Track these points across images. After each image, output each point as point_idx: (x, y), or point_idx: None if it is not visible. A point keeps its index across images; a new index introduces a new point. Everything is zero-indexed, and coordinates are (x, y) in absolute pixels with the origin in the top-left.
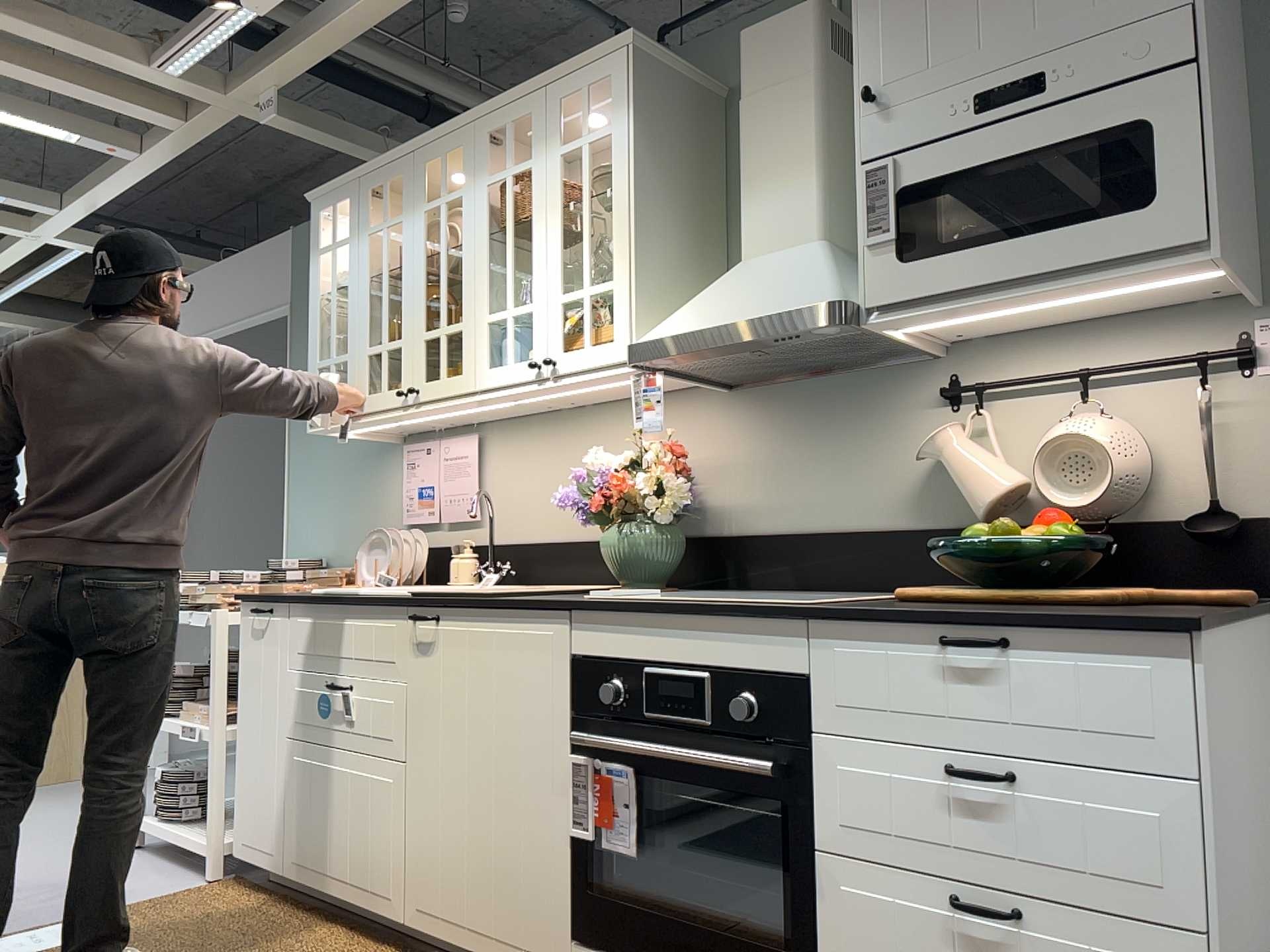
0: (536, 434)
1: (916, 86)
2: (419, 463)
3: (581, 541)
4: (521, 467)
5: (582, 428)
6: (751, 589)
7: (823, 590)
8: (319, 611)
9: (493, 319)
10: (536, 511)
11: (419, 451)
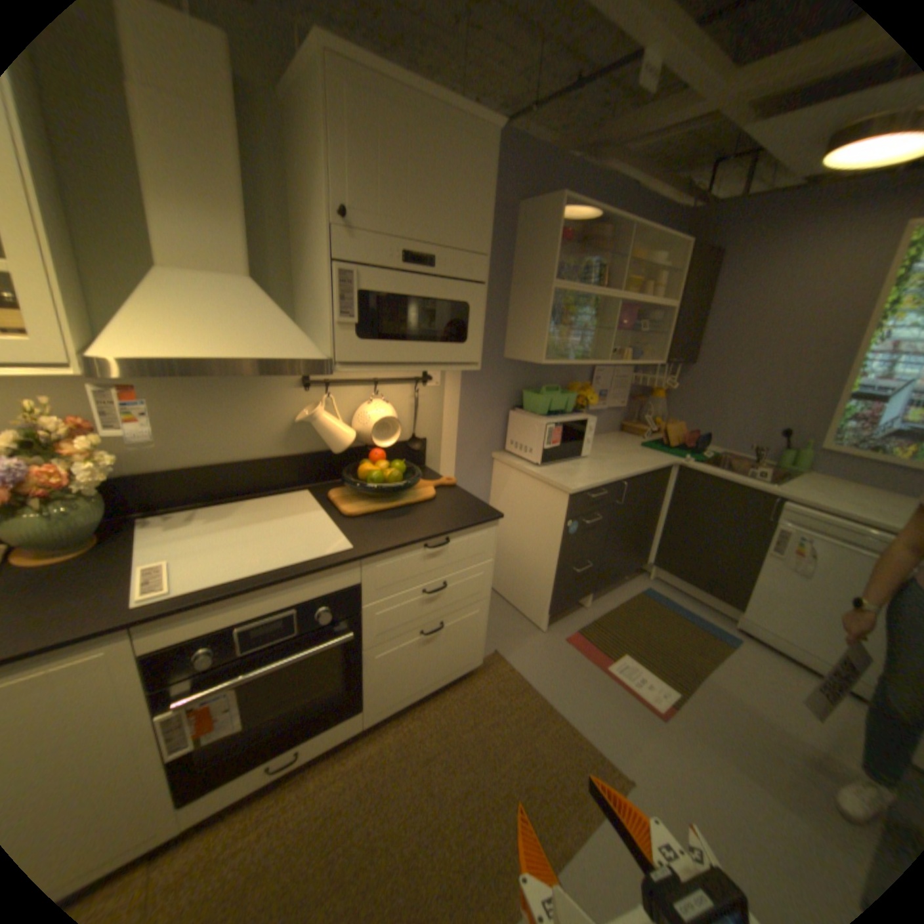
0: None
1: (371, 223)
2: None
3: None
4: None
5: None
6: (159, 510)
7: (225, 499)
8: None
9: None
10: None
11: None
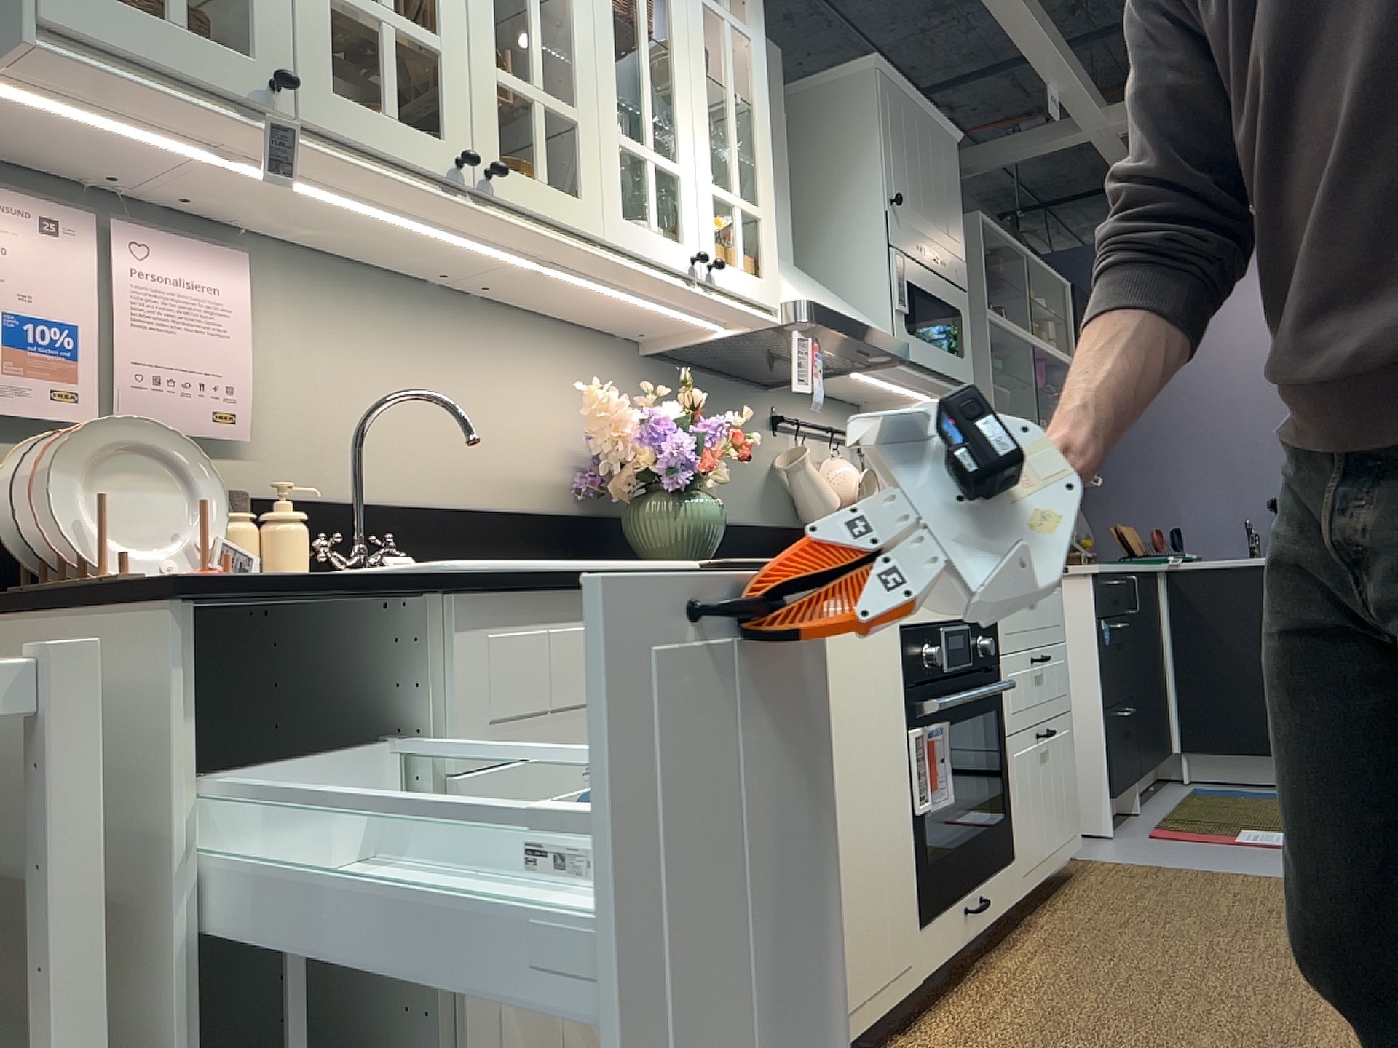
0: (380, 310)
1: (907, 215)
2: (14, 251)
3: (478, 510)
4: (348, 358)
5: (469, 331)
6: None
7: None
8: (554, 608)
9: (630, 148)
10: (384, 447)
11: (14, 216)
